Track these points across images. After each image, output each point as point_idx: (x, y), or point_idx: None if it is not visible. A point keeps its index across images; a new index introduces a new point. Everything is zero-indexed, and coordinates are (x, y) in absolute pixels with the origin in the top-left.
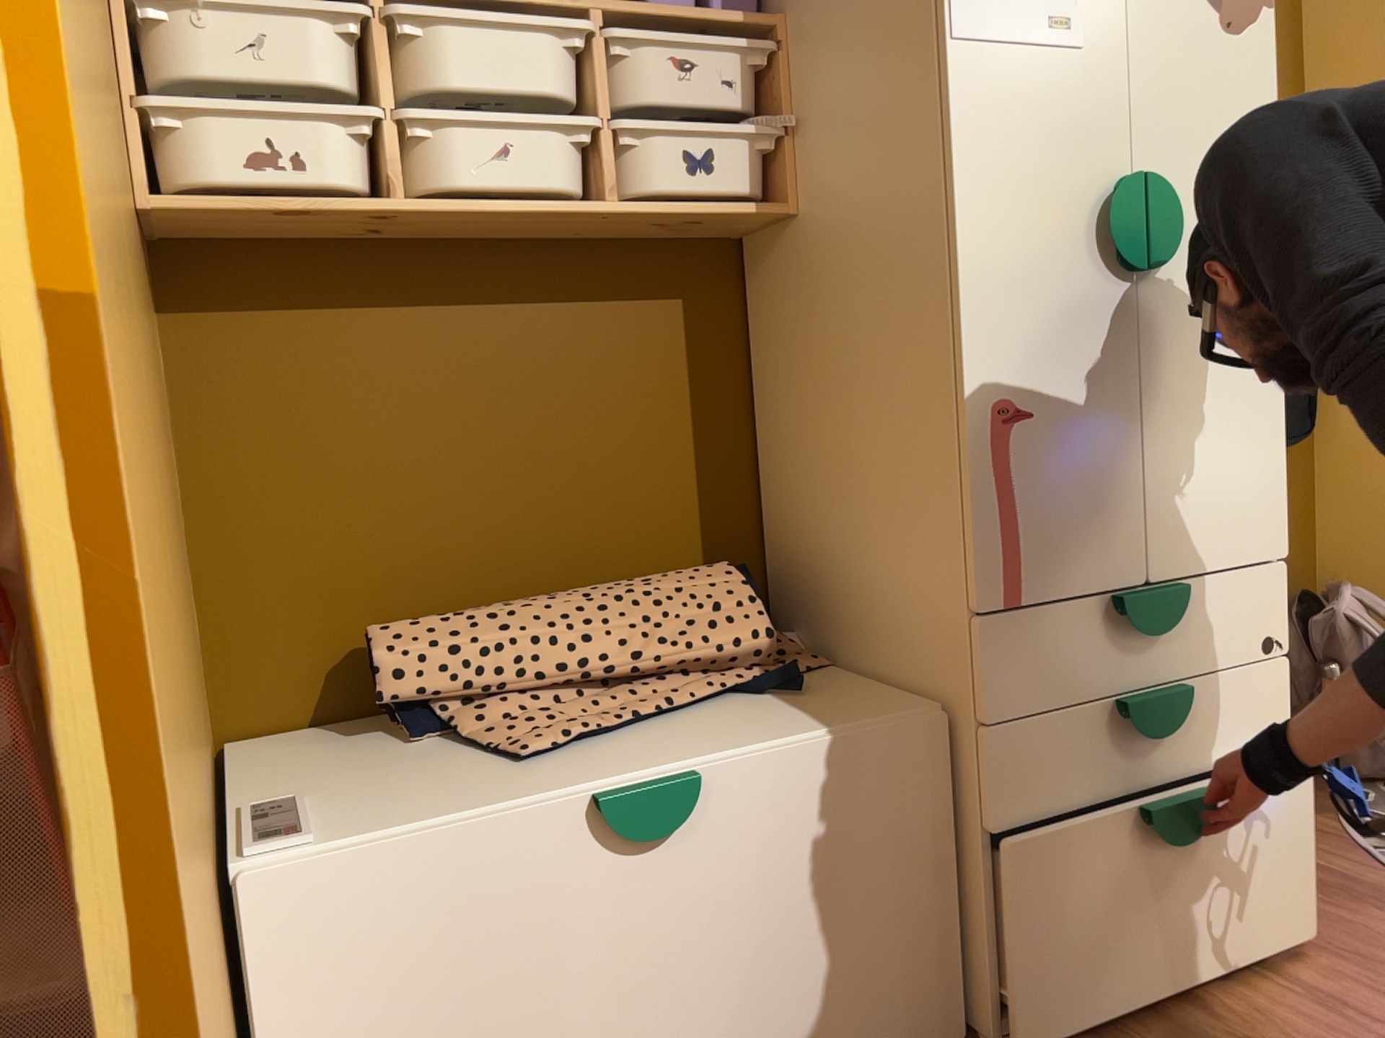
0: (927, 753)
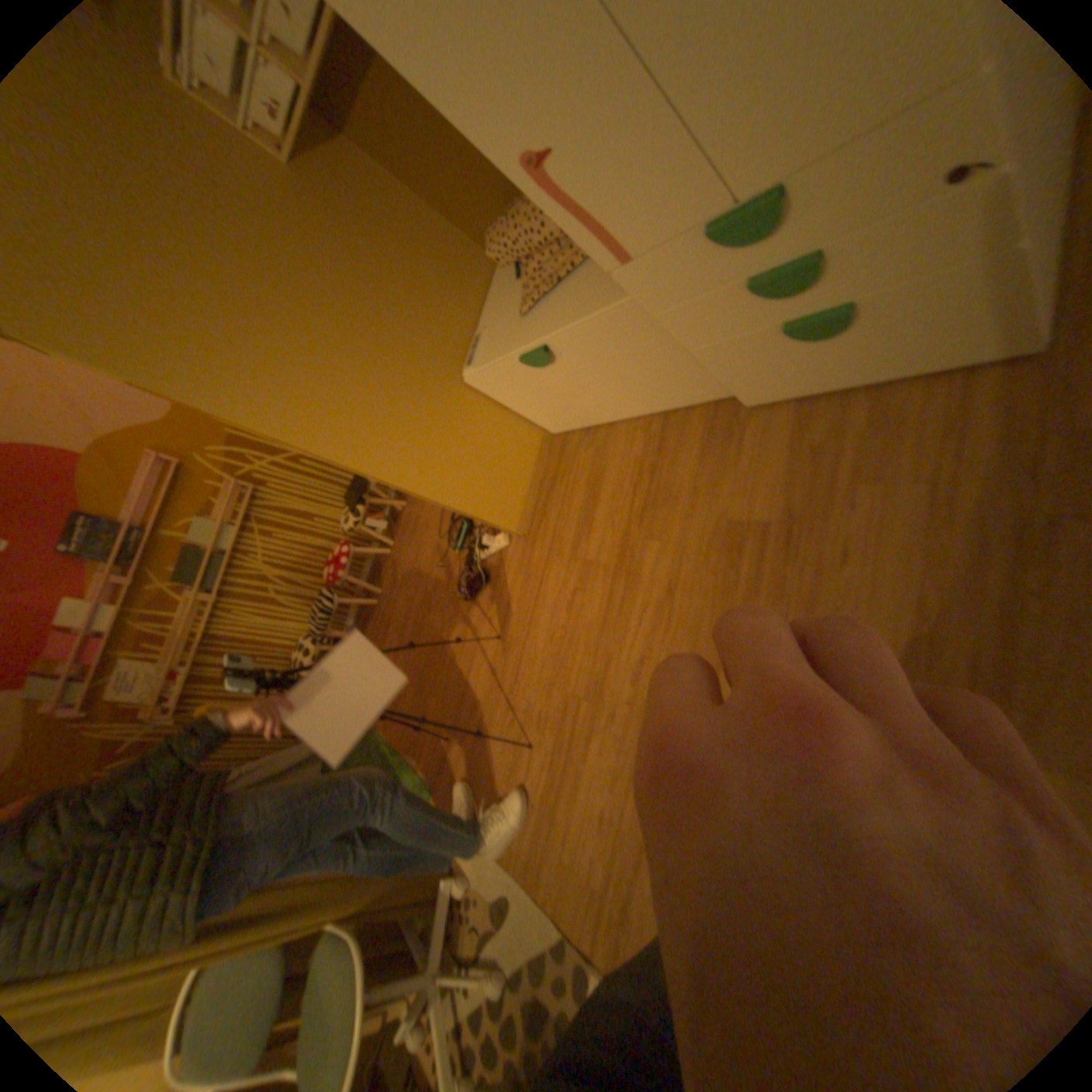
0: (644, 314)
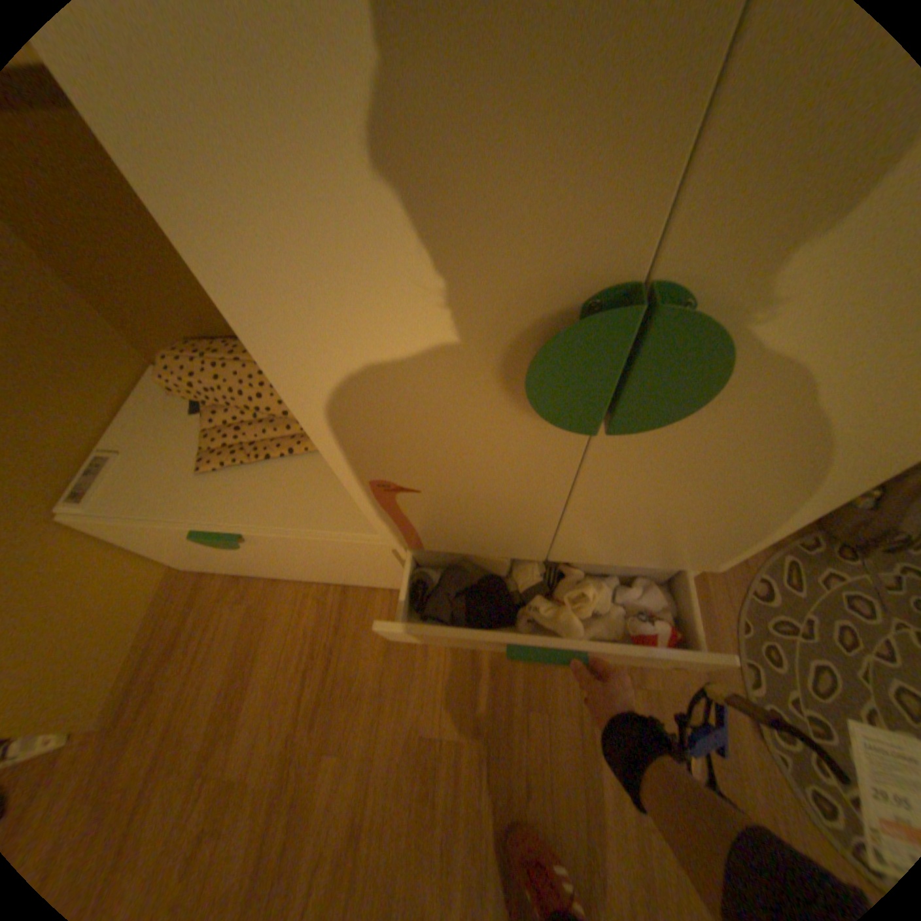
0: (383, 550)
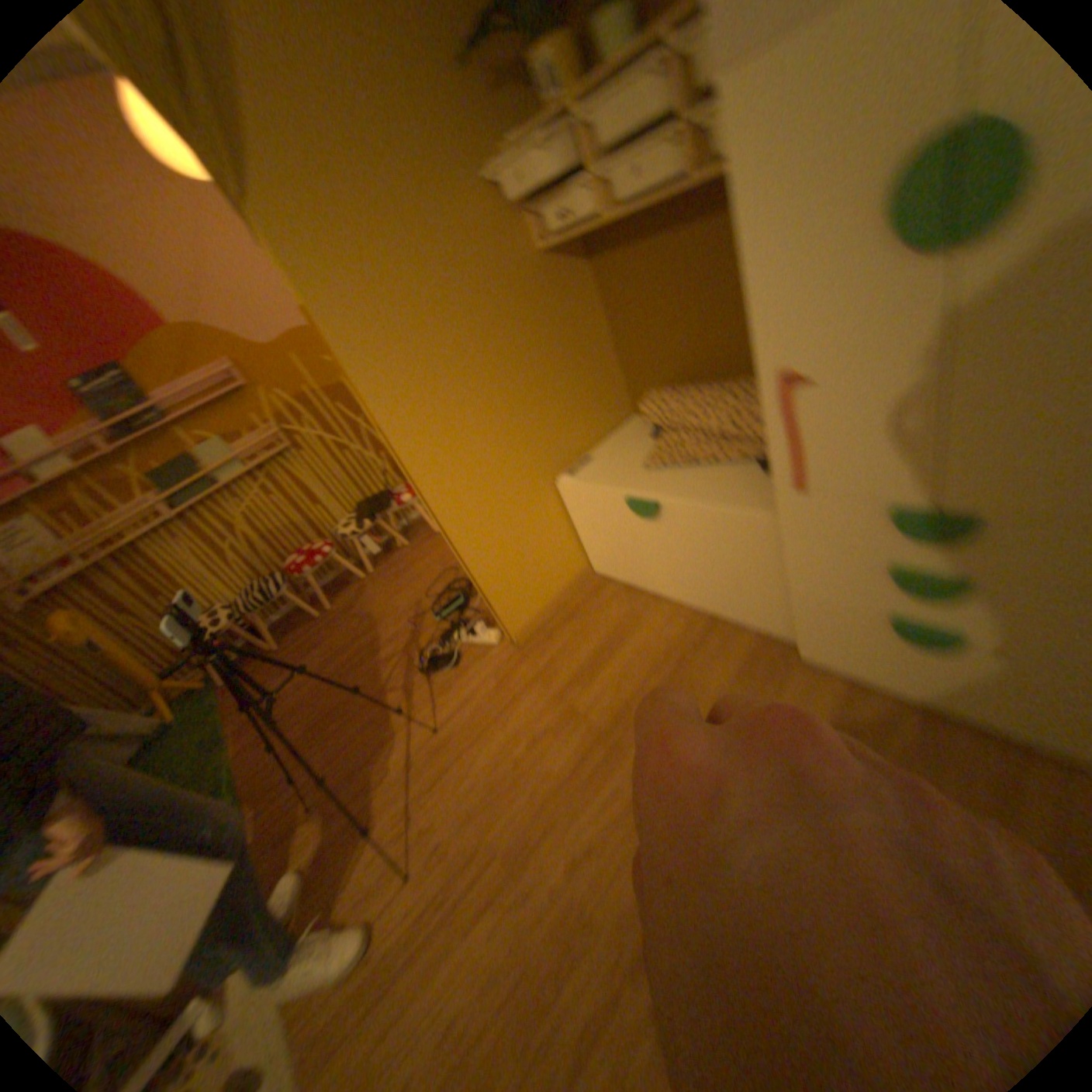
0: (766, 531)
